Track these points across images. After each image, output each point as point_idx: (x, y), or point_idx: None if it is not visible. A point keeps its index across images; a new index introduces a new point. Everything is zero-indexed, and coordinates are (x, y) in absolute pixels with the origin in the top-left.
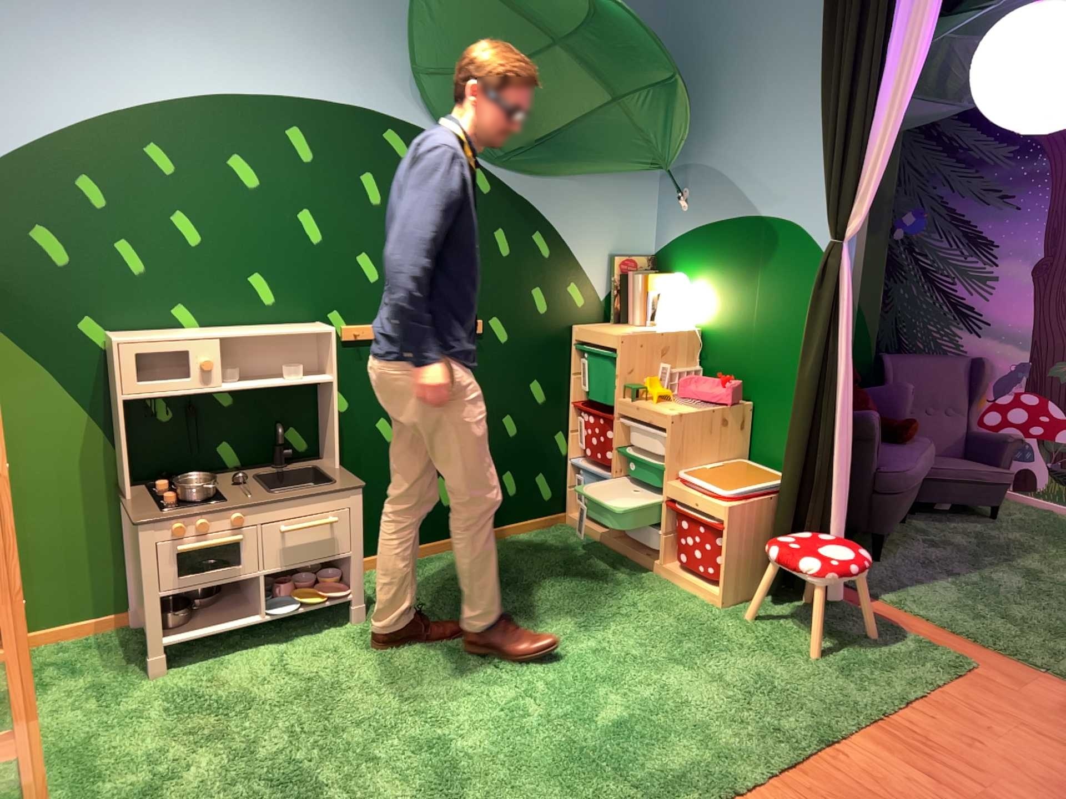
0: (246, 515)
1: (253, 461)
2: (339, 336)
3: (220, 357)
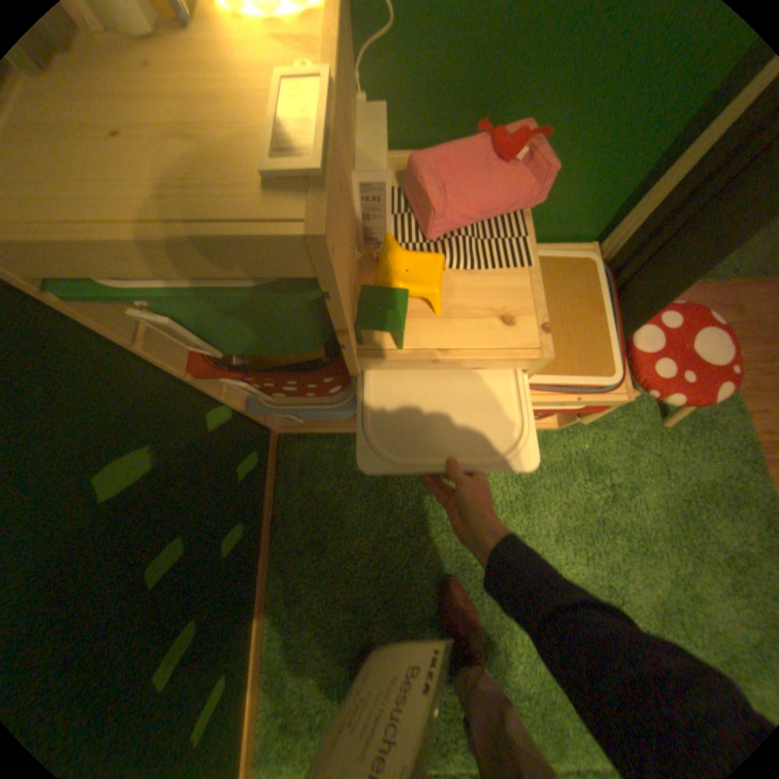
0: None
1: None
2: None
3: None
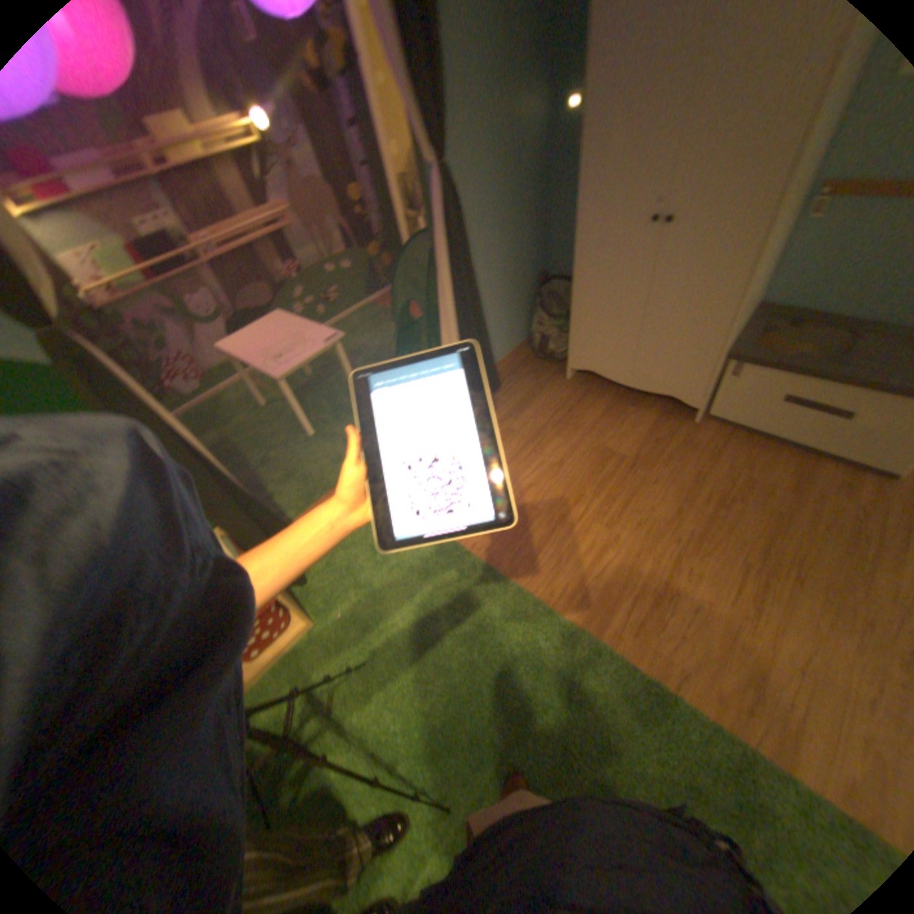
0: None
1: None
2: None
3: None
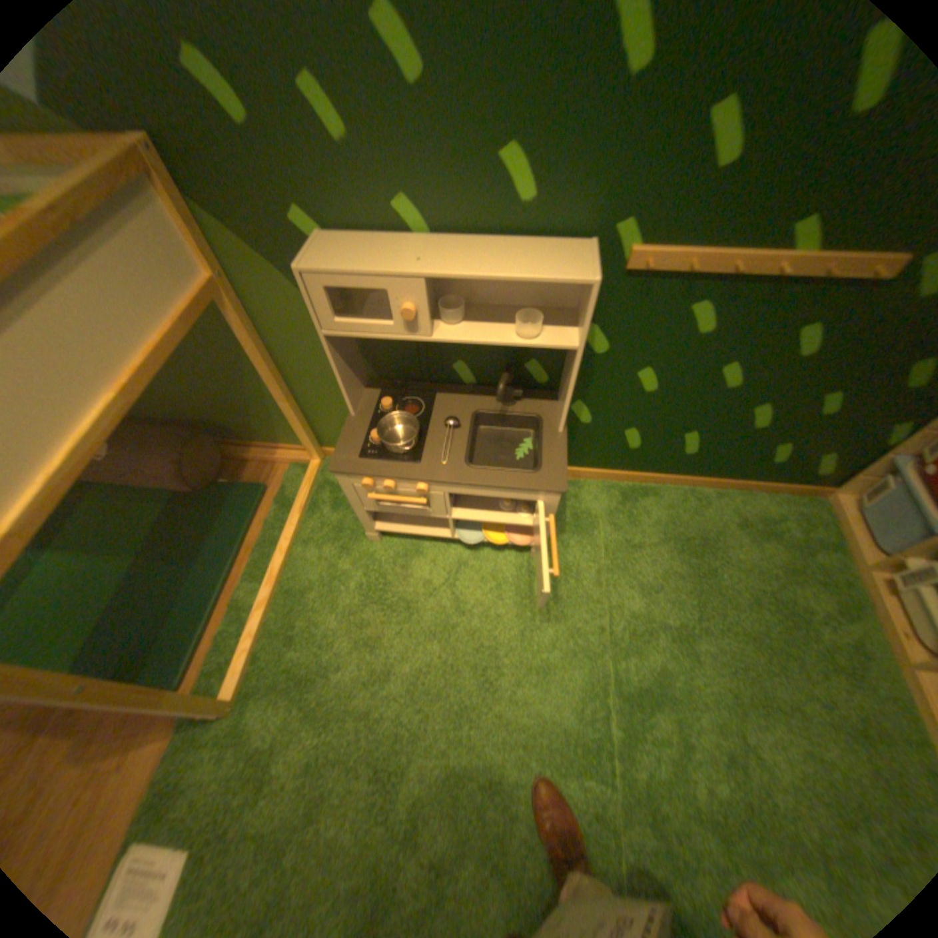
0: (431, 488)
1: (488, 385)
2: (625, 263)
3: (426, 303)
